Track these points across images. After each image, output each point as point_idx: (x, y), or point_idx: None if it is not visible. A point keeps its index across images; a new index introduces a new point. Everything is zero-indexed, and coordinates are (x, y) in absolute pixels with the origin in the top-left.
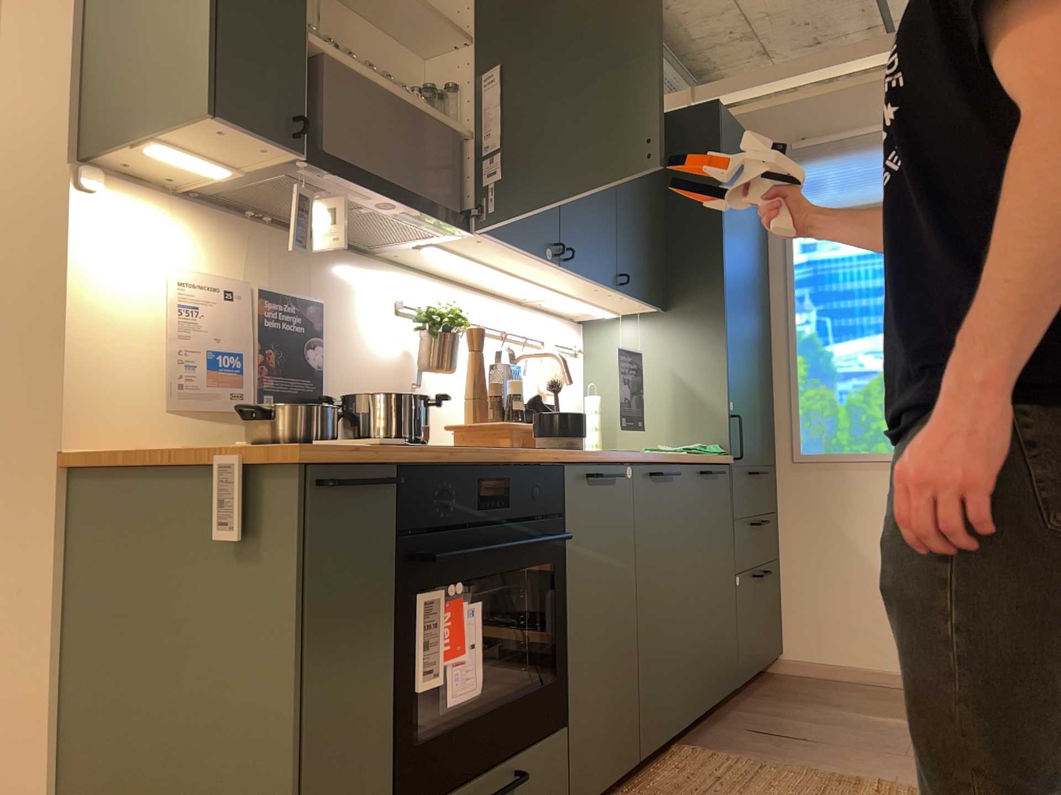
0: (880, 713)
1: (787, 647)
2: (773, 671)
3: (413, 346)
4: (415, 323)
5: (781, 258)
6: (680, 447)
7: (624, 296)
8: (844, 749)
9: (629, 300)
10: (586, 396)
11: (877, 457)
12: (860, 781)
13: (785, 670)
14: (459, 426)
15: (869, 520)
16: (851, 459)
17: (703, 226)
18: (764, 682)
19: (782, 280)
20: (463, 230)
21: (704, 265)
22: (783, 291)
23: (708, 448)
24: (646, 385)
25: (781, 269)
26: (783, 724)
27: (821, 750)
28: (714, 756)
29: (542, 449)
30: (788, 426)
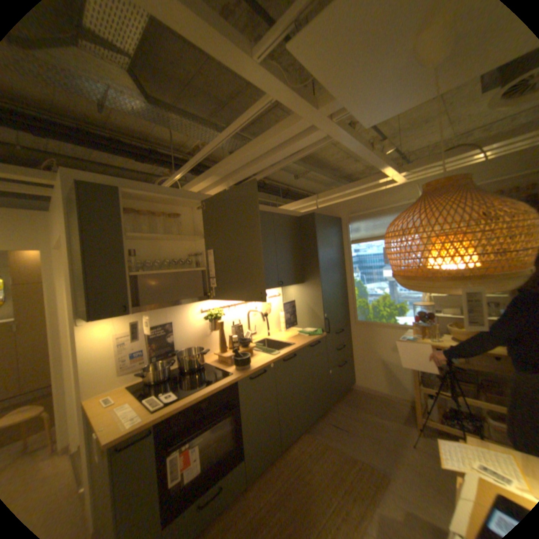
0: (380, 417)
1: (356, 382)
2: (352, 389)
3: (208, 322)
4: (205, 318)
5: (348, 254)
6: (309, 328)
7: (283, 286)
8: (359, 440)
9: (287, 285)
10: (280, 311)
11: (382, 324)
12: (356, 462)
13: (356, 389)
14: (216, 355)
15: (380, 345)
16: (374, 324)
17: (312, 256)
18: (347, 395)
19: (348, 261)
20: (207, 299)
21: (313, 269)
22: (349, 265)
23: (315, 333)
24: (299, 307)
25: (348, 257)
26: (344, 422)
27: (351, 439)
28: (313, 442)
29: (231, 375)
30: (353, 311)
